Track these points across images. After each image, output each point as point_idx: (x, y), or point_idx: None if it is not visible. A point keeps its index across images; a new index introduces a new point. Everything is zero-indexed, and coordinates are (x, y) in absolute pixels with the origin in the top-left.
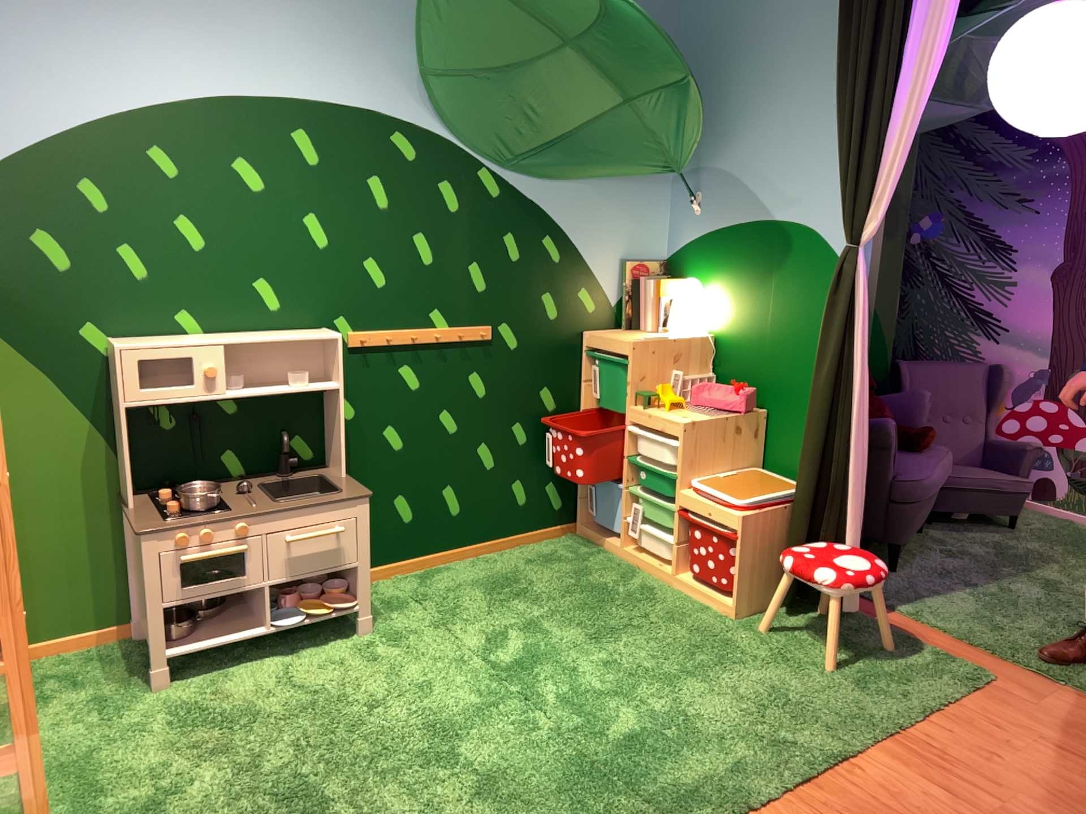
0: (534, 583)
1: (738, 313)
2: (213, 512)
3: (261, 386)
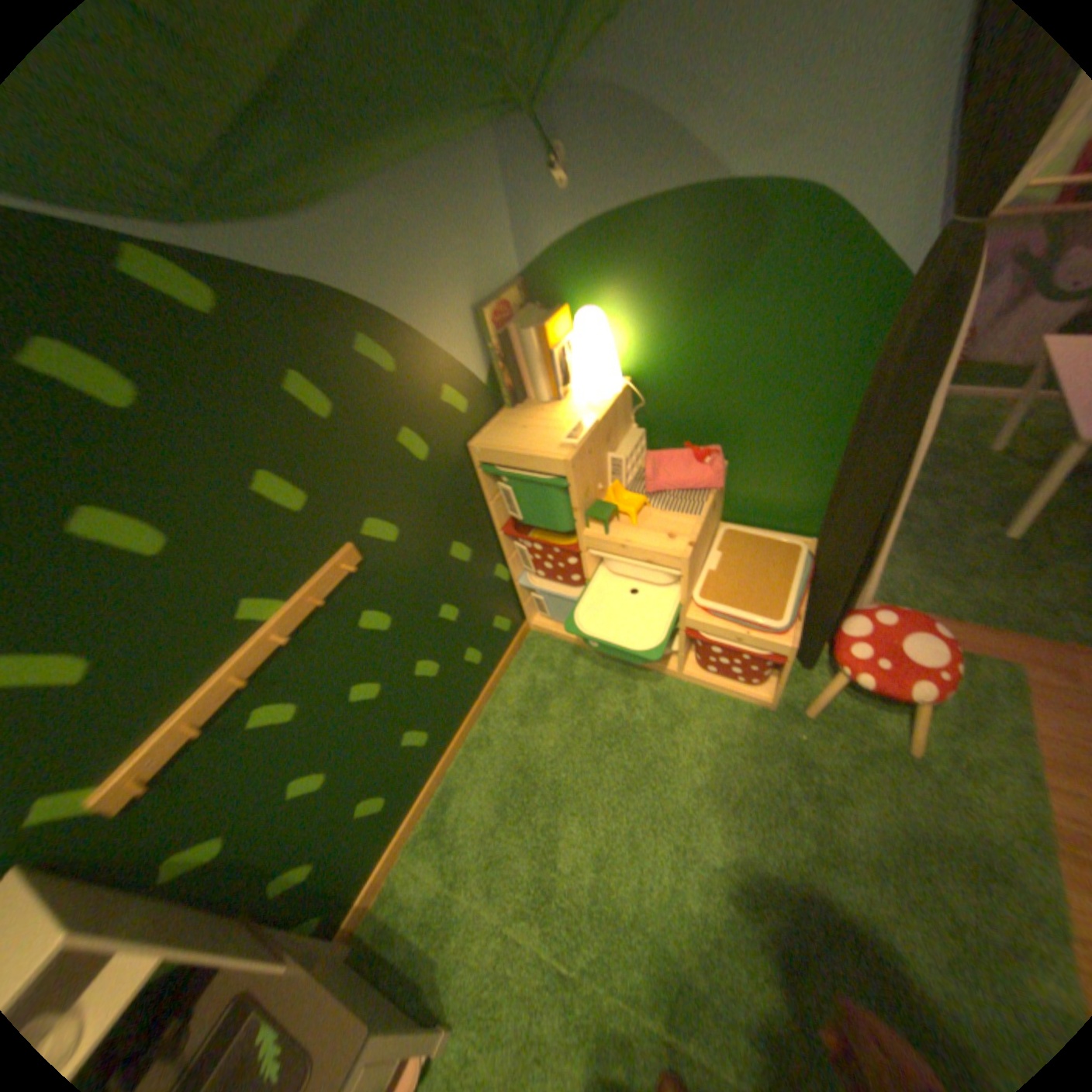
0: (553, 760)
1: (665, 345)
2: None
3: None
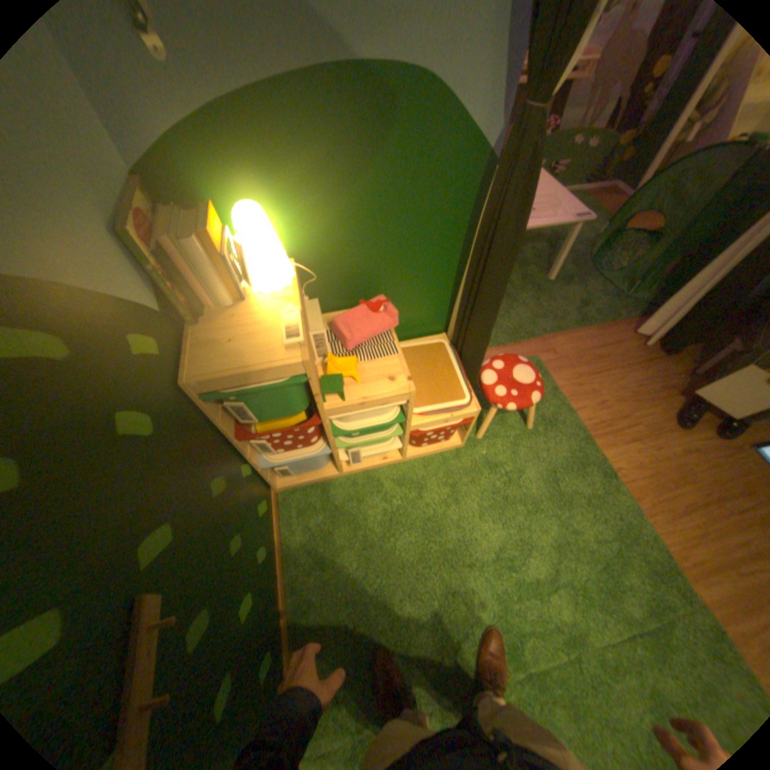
0: (363, 575)
1: (319, 223)
2: None
3: None
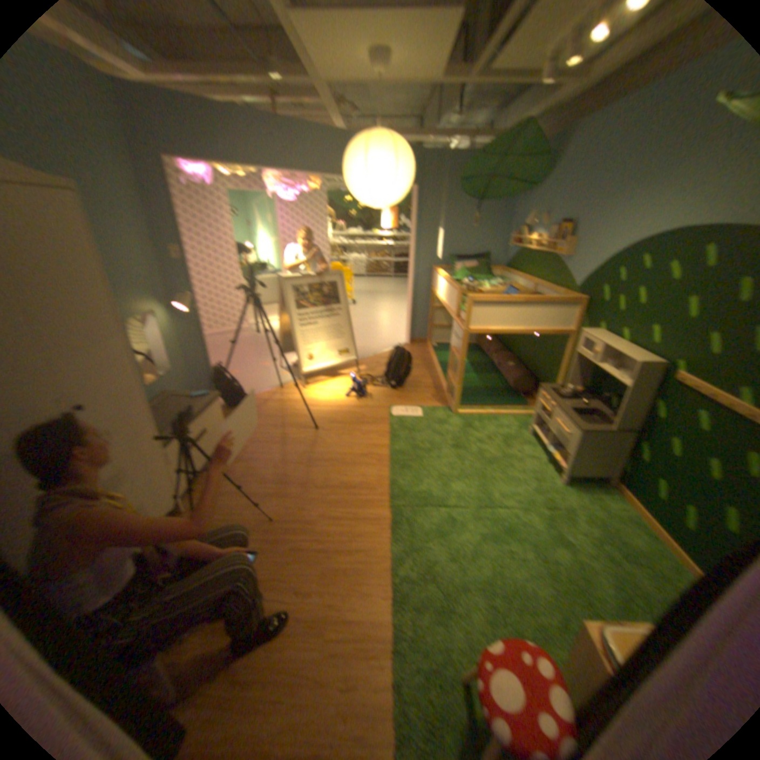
0: (633, 578)
1: None
2: (559, 397)
3: (619, 371)
